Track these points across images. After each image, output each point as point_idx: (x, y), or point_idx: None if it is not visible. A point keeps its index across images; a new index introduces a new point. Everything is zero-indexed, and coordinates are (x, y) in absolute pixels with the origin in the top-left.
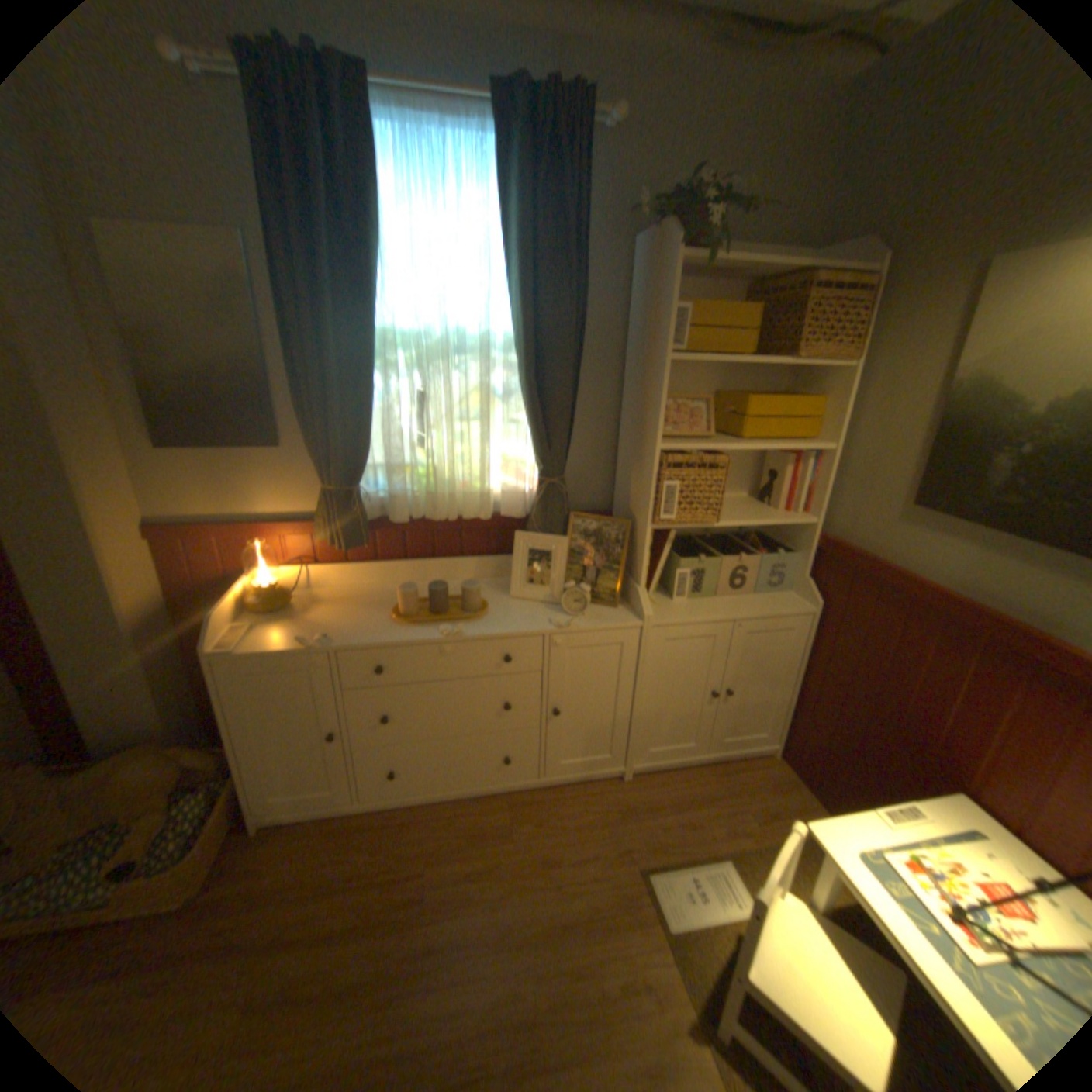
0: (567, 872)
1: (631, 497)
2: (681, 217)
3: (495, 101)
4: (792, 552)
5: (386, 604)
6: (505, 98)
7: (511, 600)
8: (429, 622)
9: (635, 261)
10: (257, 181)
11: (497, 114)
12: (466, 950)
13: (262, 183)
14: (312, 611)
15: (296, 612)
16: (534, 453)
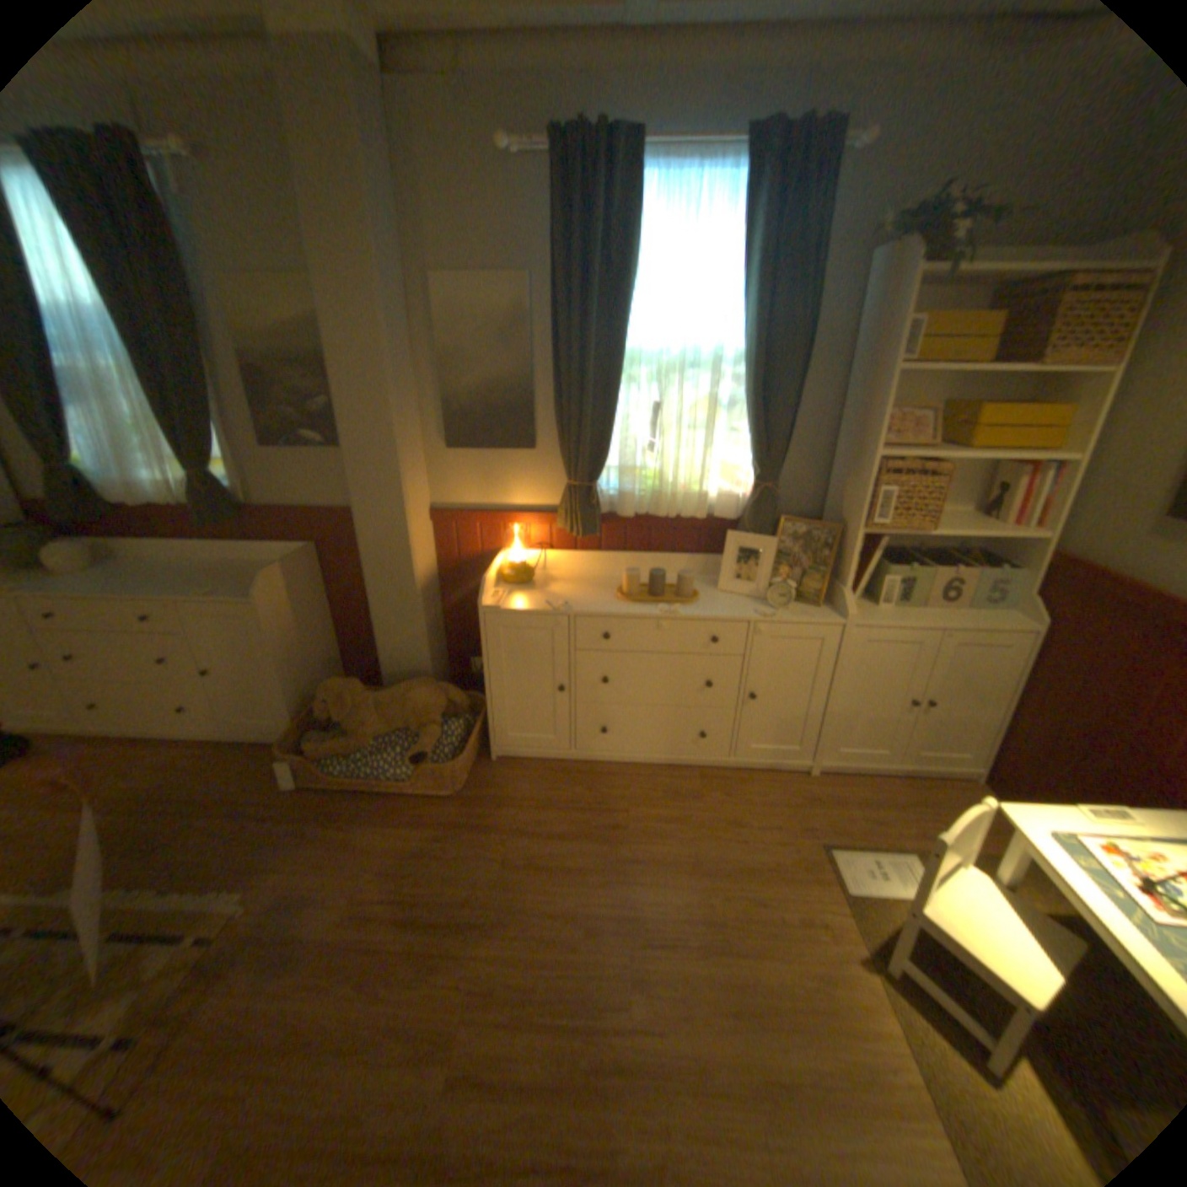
0: (753, 833)
1: (844, 503)
2: (923, 232)
3: (748, 141)
4: (1019, 569)
5: (609, 587)
6: (759, 140)
7: (717, 593)
8: (647, 601)
9: (870, 274)
10: (550, 234)
11: (749, 153)
12: (664, 867)
13: (552, 235)
14: (550, 586)
15: (539, 586)
16: (751, 459)
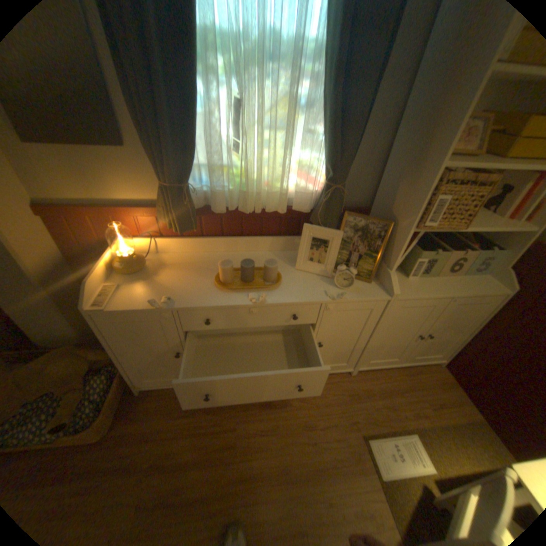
0: (320, 433)
1: (397, 202)
2: None
3: None
4: (501, 248)
5: (211, 270)
6: None
7: (296, 271)
8: (242, 289)
9: None
10: None
11: None
12: (263, 479)
13: None
14: (161, 272)
15: (150, 273)
16: (327, 161)
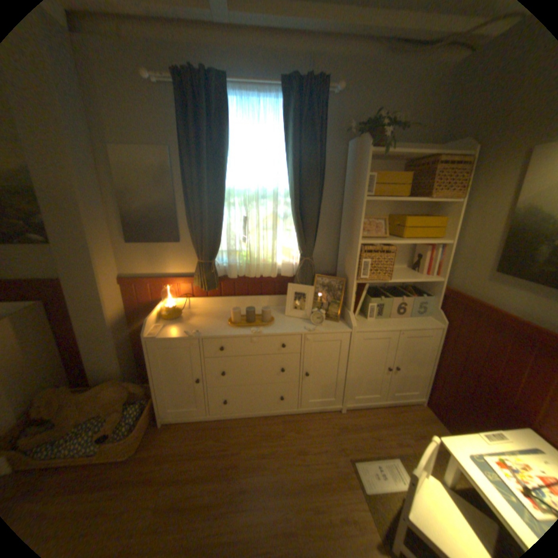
0: (312, 457)
1: (346, 266)
2: (371, 132)
3: (282, 84)
4: (431, 296)
5: (225, 317)
6: (287, 83)
7: (285, 316)
8: (246, 326)
9: (348, 153)
10: (177, 125)
11: (283, 90)
12: (260, 492)
13: (179, 126)
14: (191, 319)
15: (184, 319)
16: (298, 245)
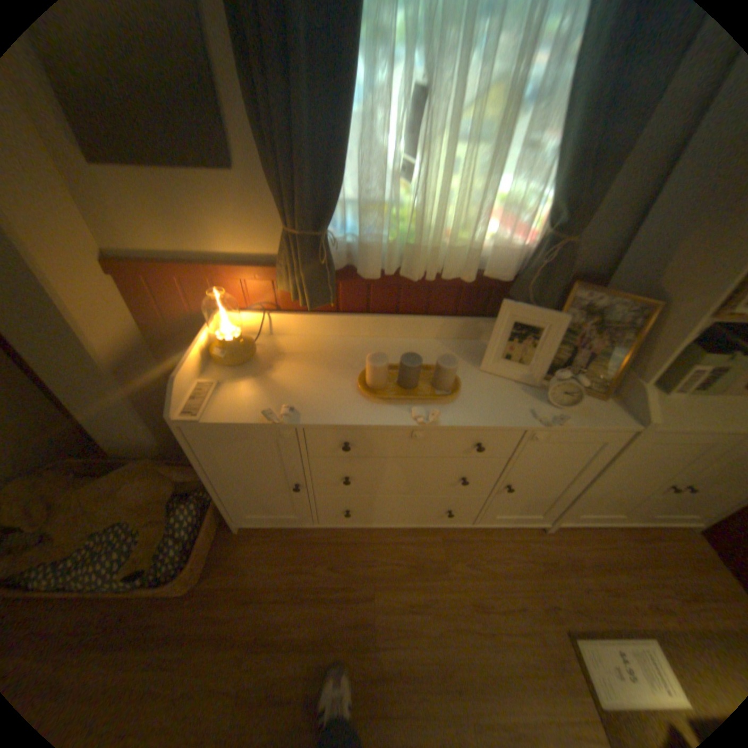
0: (499, 618)
1: (673, 268)
2: None
3: None
4: None
5: (350, 365)
6: None
7: (481, 373)
8: (400, 399)
9: None
10: None
11: None
12: (414, 681)
13: None
14: (277, 365)
15: (262, 366)
16: (559, 196)
